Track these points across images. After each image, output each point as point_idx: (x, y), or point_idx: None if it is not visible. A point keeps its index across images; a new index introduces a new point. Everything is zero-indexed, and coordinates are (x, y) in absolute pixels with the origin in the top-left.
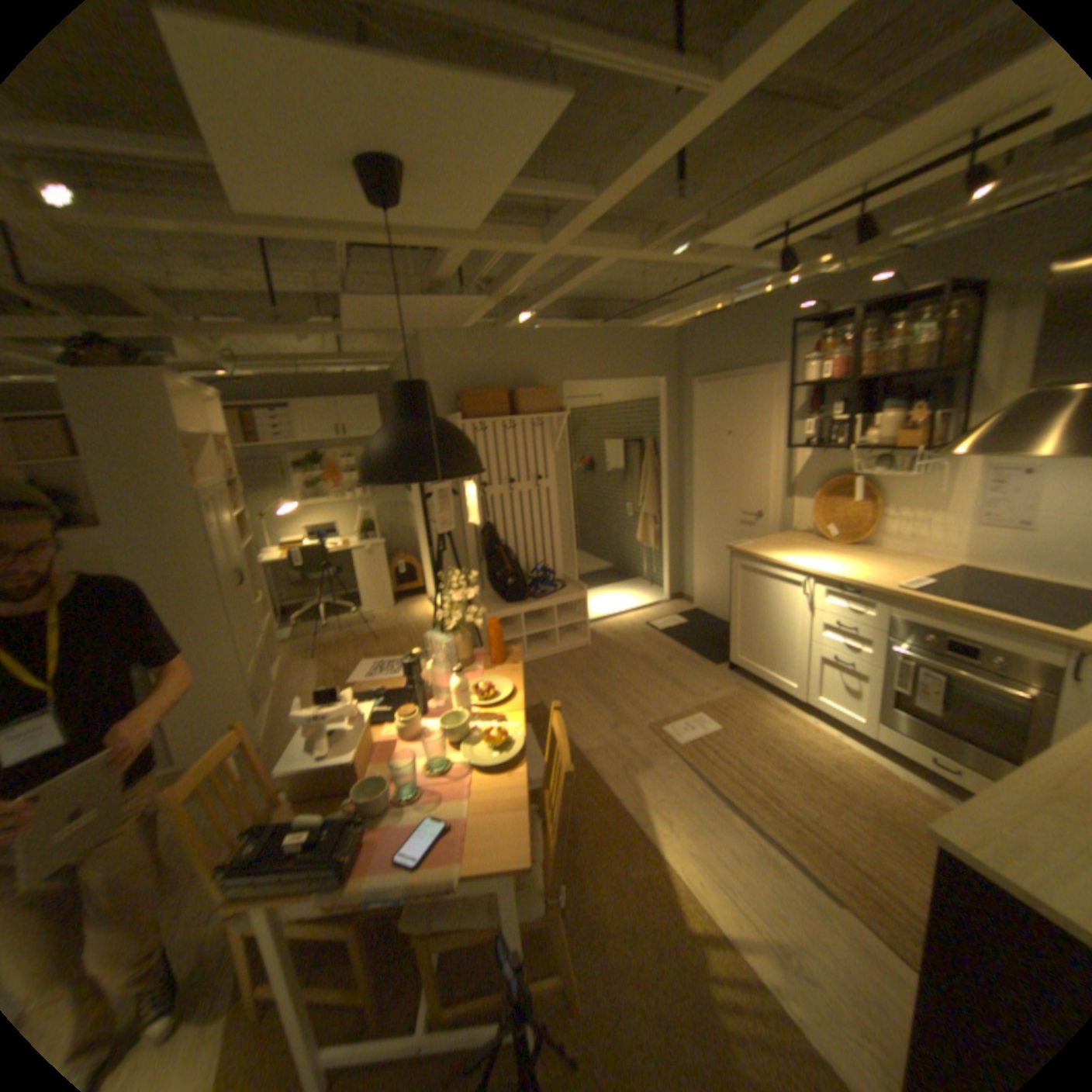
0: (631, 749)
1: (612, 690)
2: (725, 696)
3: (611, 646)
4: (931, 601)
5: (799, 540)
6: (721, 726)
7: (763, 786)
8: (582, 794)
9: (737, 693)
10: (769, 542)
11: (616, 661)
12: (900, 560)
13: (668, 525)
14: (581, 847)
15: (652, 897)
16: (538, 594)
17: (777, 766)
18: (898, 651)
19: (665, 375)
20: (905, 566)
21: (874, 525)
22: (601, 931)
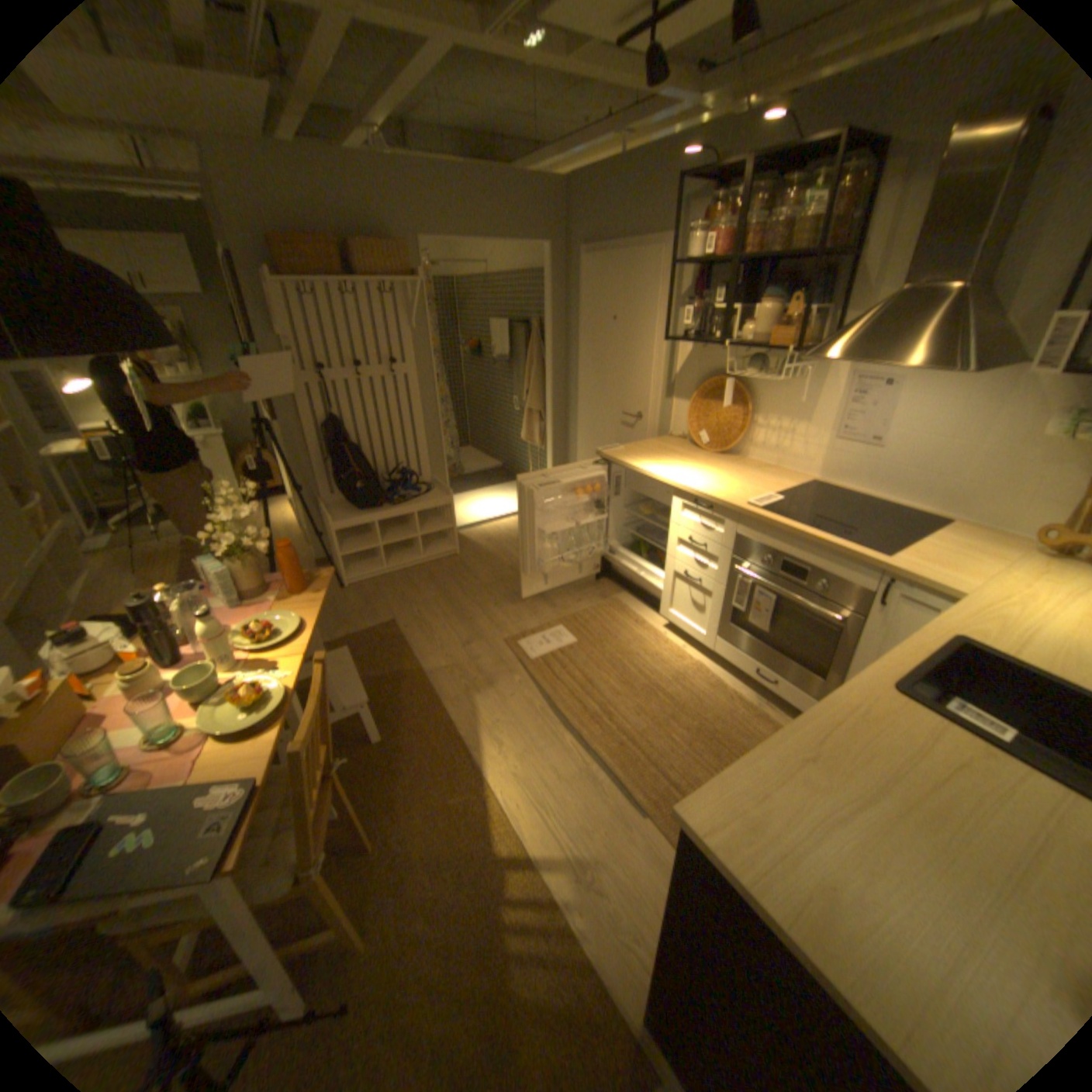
0: (479, 666)
1: (473, 603)
2: (585, 607)
3: (482, 554)
4: (773, 520)
5: (671, 446)
6: (574, 639)
7: (601, 700)
8: (417, 717)
9: (597, 604)
10: (640, 448)
11: (485, 570)
12: (760, 472)
13: (555, 422)
14: (404, 775)
15: (465, 823)
16: (399, 499)
17: (619, 679)
18: (738, 569)
19: (554, 239)
20: (762, 479)
21: (742, 434)
22: (405, 862)
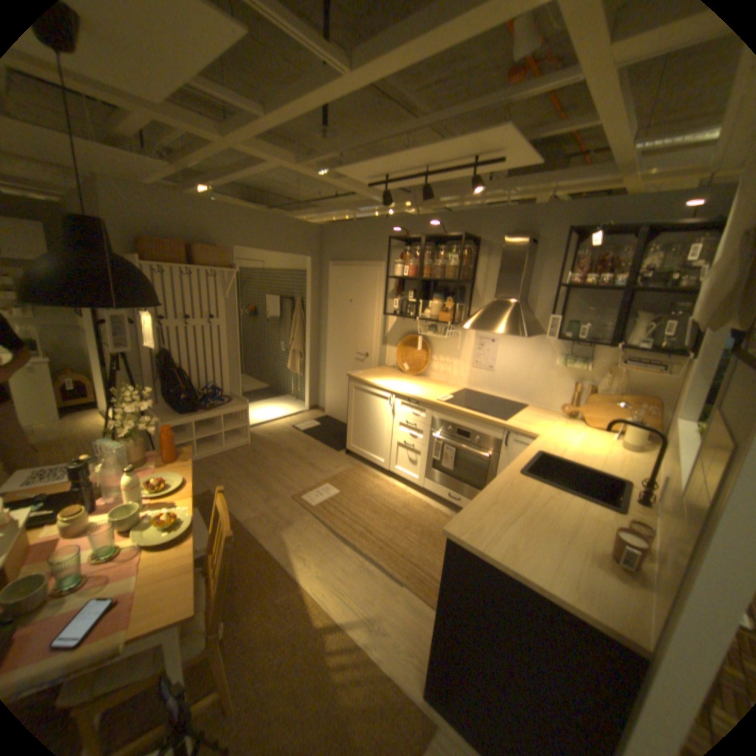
0: (279, 514)
1: (266, 475)
2: (342, 471)
3: (266, 443)
4: (450, 407)
5: (388, 372)
6: (339, 490)
7: (363, 524)
8: (240, 552)
9: (349, 468)
10: (372, 373)
11: (270, 453)
12: (438, 385)
13: (310, 358)
14: (238, 591)
15: (289, 612)
16: (209, 406)
17: (371, 511)
18: (434, 436)
19: (312, 256)
20: (440, 388)
21: (426, 365)
22: (251, 647)
